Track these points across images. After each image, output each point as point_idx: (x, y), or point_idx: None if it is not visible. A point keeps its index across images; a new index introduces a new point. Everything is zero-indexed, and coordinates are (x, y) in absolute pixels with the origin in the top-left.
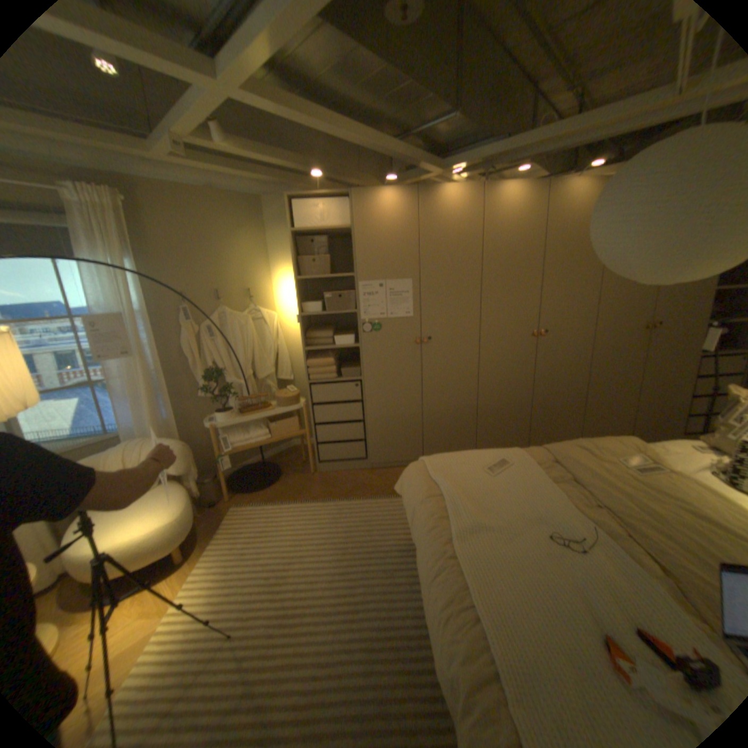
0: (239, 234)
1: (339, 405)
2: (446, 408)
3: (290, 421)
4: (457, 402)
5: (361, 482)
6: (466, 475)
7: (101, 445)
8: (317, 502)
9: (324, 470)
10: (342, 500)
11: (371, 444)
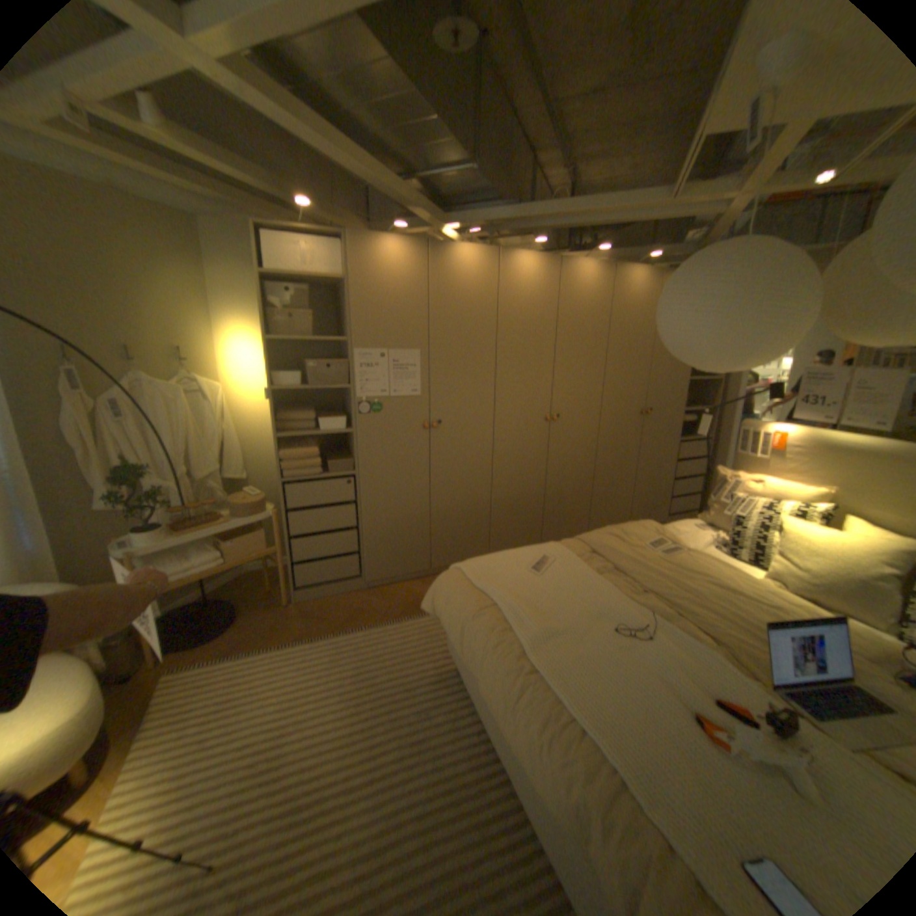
0: (164, 266)
1: (325, 510)
2: (457, 504)
3: (254, 536)
4: (469, 497)
5: (357, 608)
6: (511, 578)
7: None
8: (302, 643)
9: (302, 599)
10: (337, 636)
11: (367, 557)
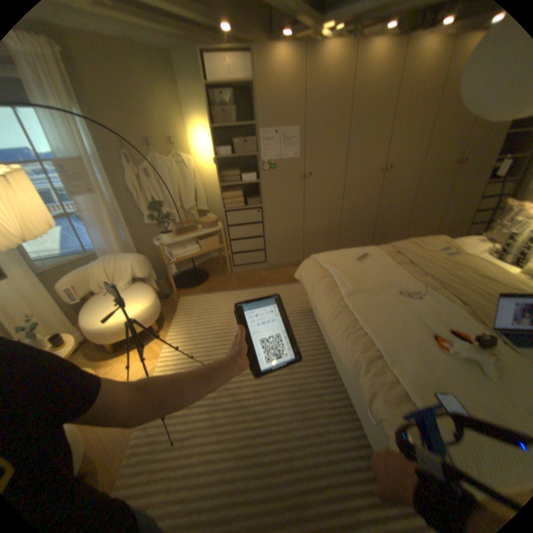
0: (156, 86)
1: (246, 226)
2: (319, 224)
3: (212, 238)
4: (326, 220)
5: (263, 276)
6: (342, 263)
7: (82, 260)
8: (237, 289)
9: (237, 270)
10: (253, 288)
11: (268, 251)
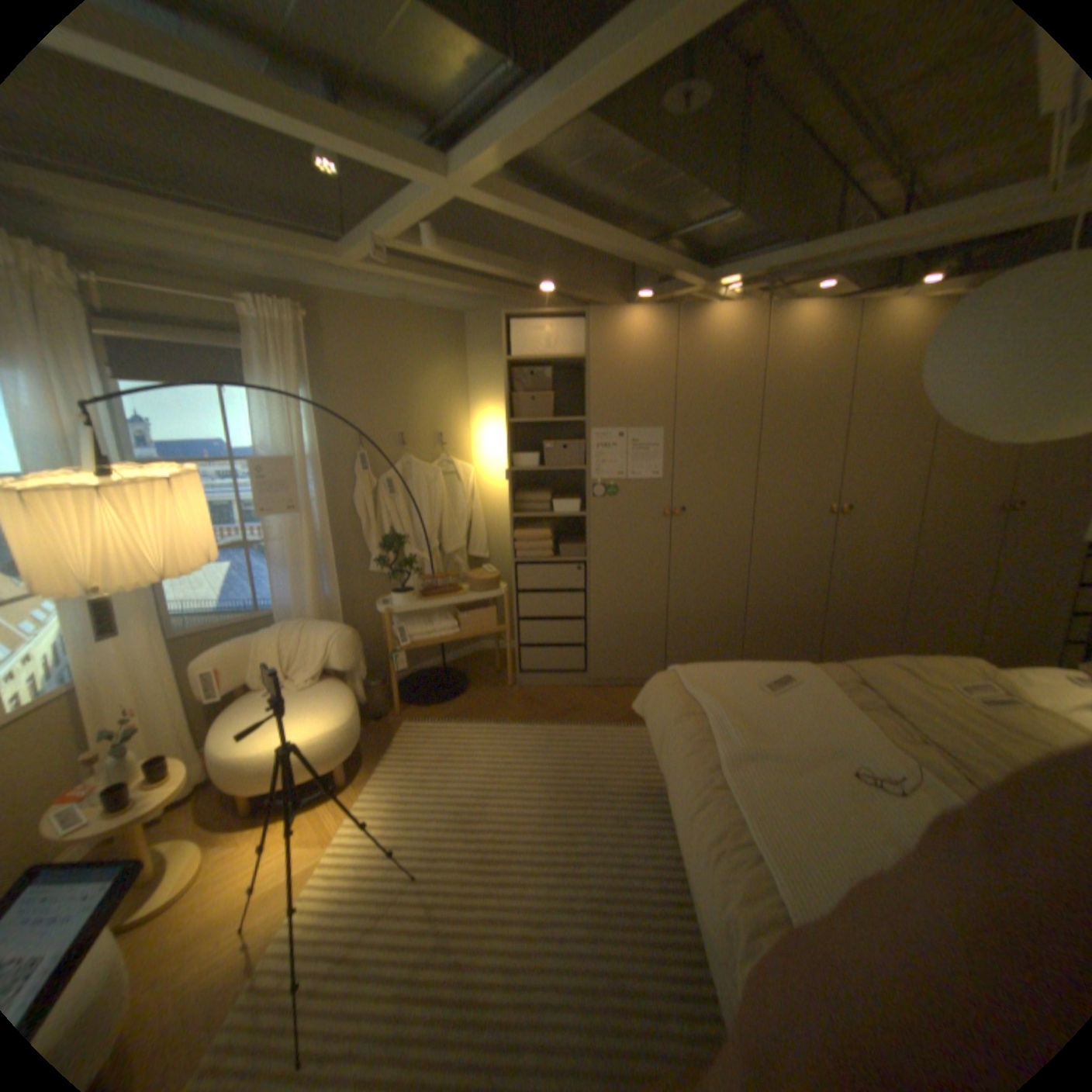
0: (435, 362)
1: (553, 596)
2: (701, 608)
3: (486, 612)
4: (717, 600)
5: (577, 703)
6: (735, 692)
7: (250, 626)
8: (518, 724)
9: (526, 684)
10: (552, 725)
11: (593, 651)
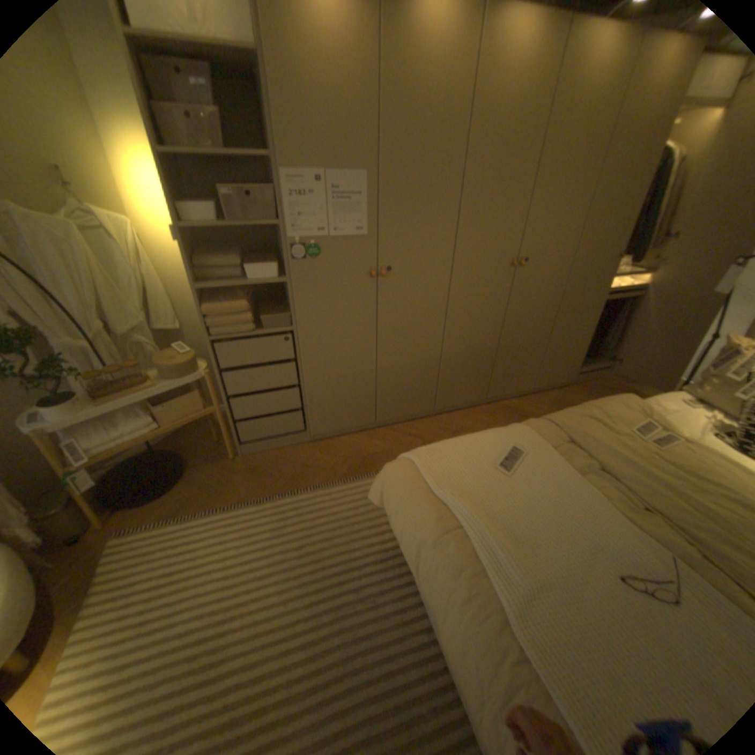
0: None
1: (263, 369)
2: (405, 360)
3: (188, 398)
4: (418, 352)
5: (303, 463)
6: (477, 479)
7: None
8: (248, 504)
9: (249, 452)
10: (282, 496)
11: (311, 413)
